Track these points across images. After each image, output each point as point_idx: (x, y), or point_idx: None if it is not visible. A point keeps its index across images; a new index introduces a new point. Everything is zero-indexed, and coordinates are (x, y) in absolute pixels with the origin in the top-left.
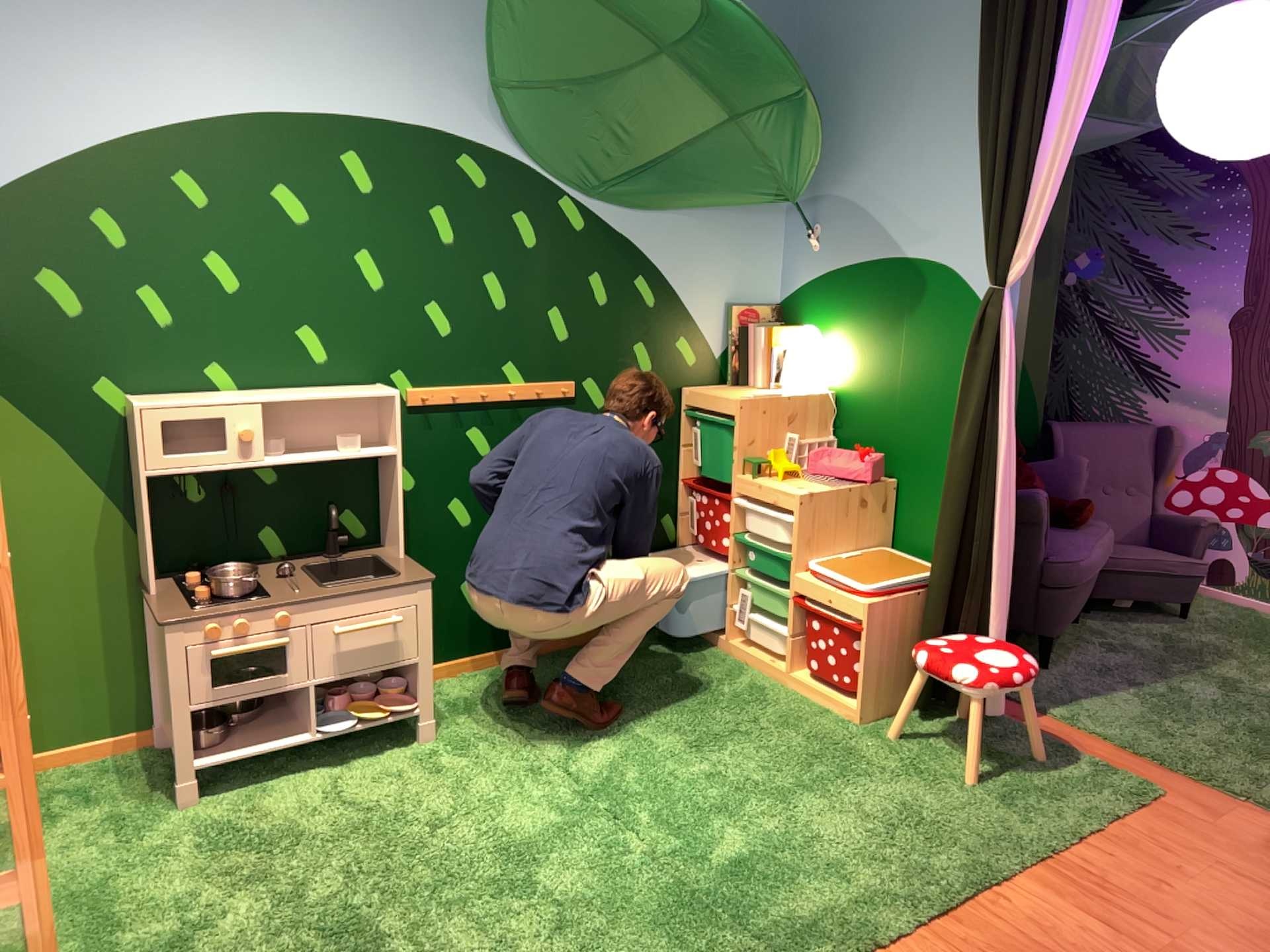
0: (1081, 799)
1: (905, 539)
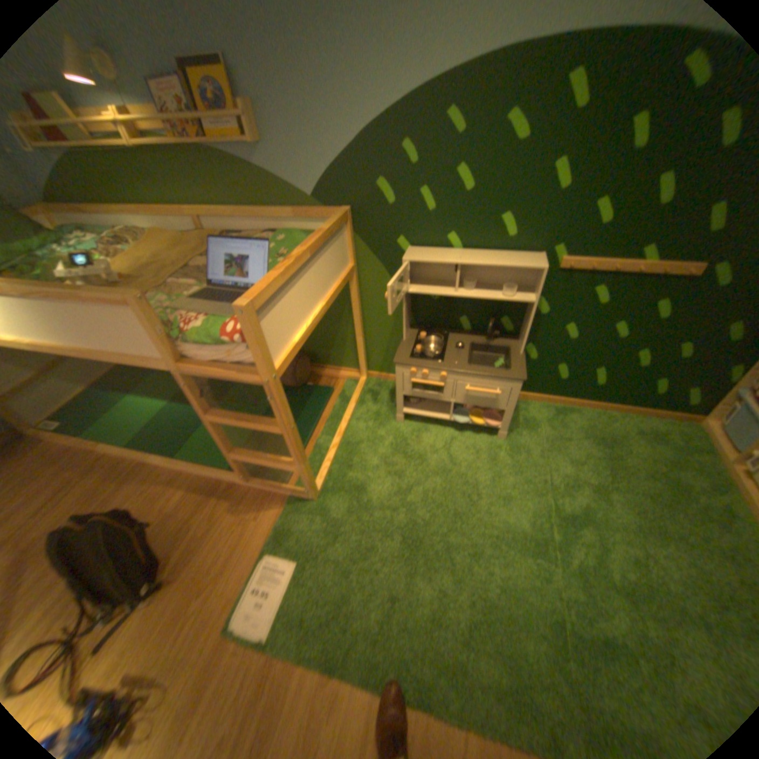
0: None
1: None
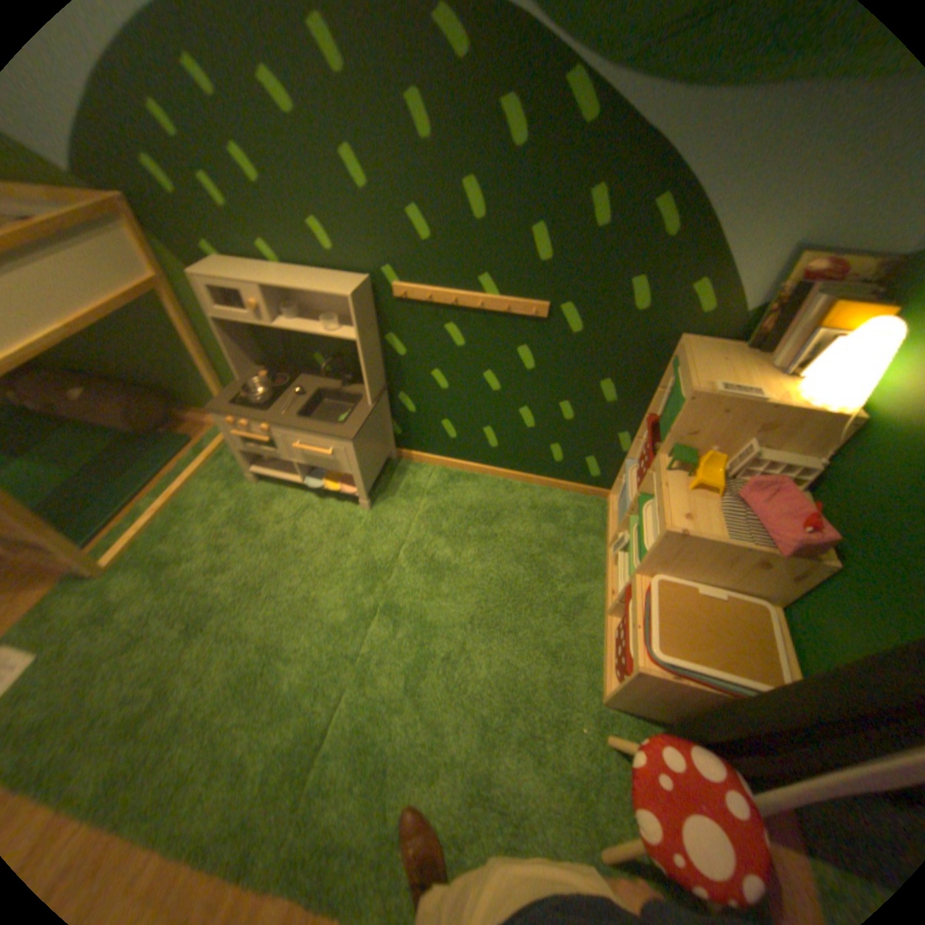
0: None
1: (805, 616)
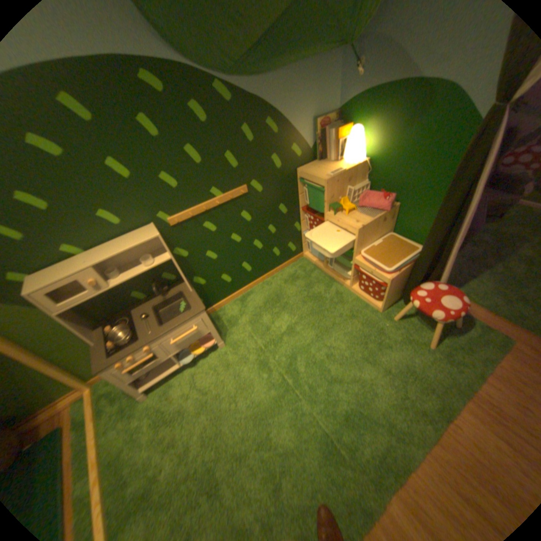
0: (481, 353)
1: (400, 227)
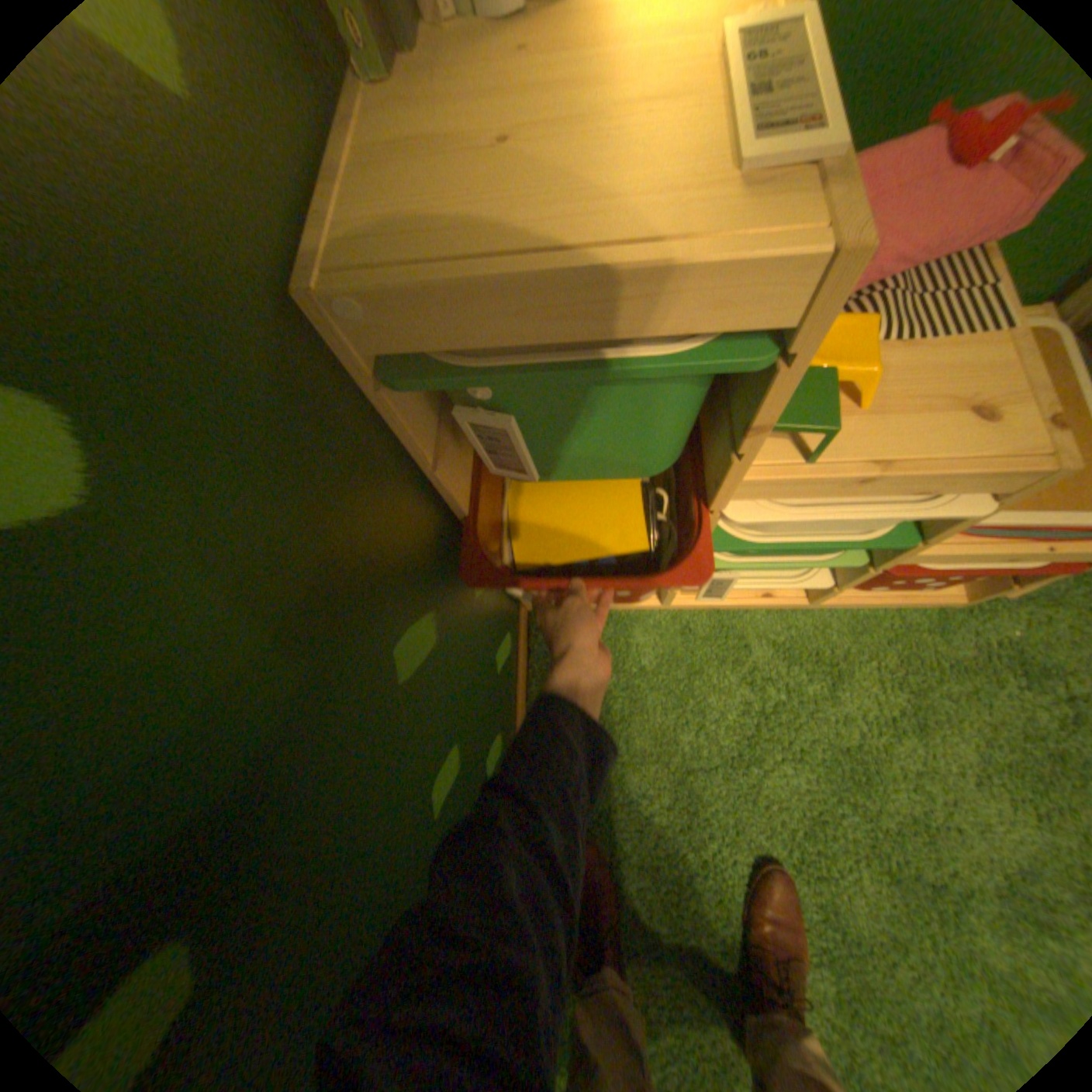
0: None
1: None
